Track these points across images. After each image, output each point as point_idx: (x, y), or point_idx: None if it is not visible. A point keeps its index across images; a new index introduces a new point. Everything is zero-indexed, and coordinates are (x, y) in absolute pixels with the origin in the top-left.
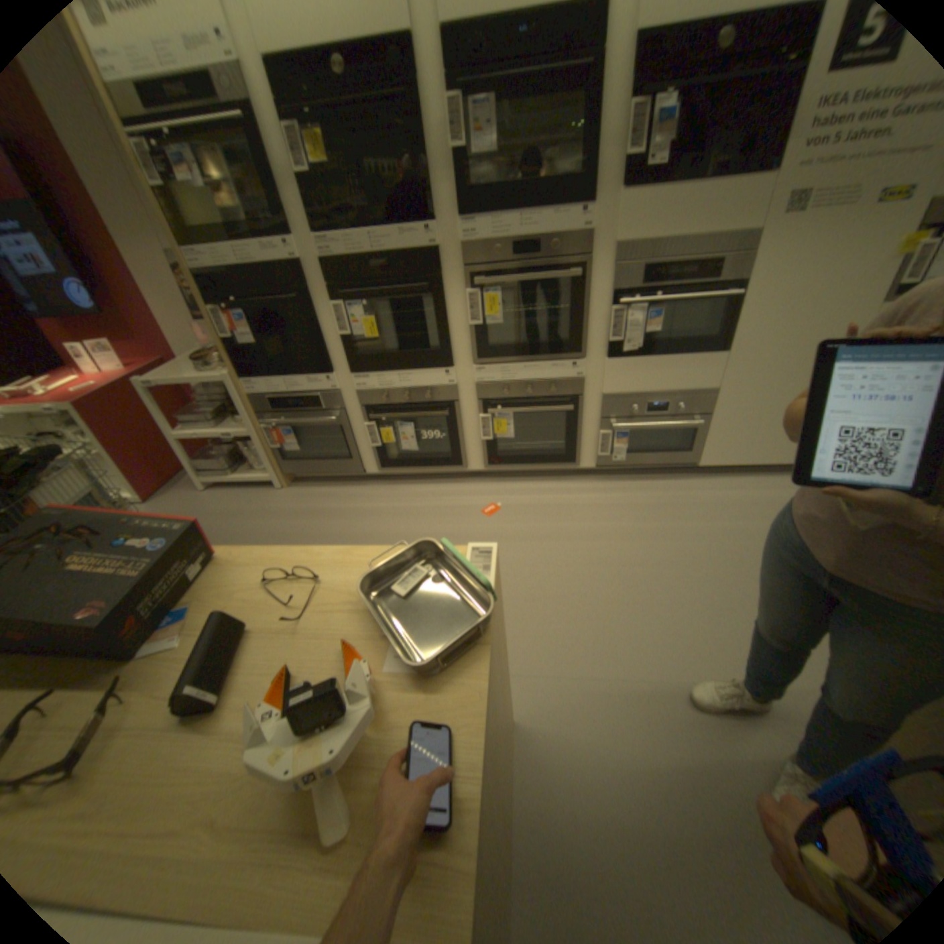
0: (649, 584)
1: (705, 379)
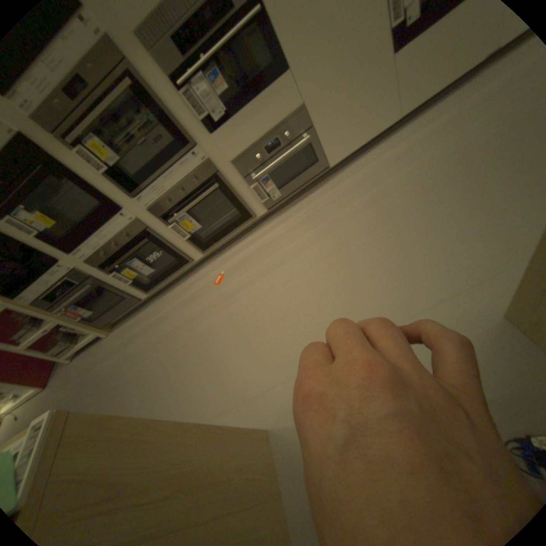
0: (326, 275)
1: (289, 103)
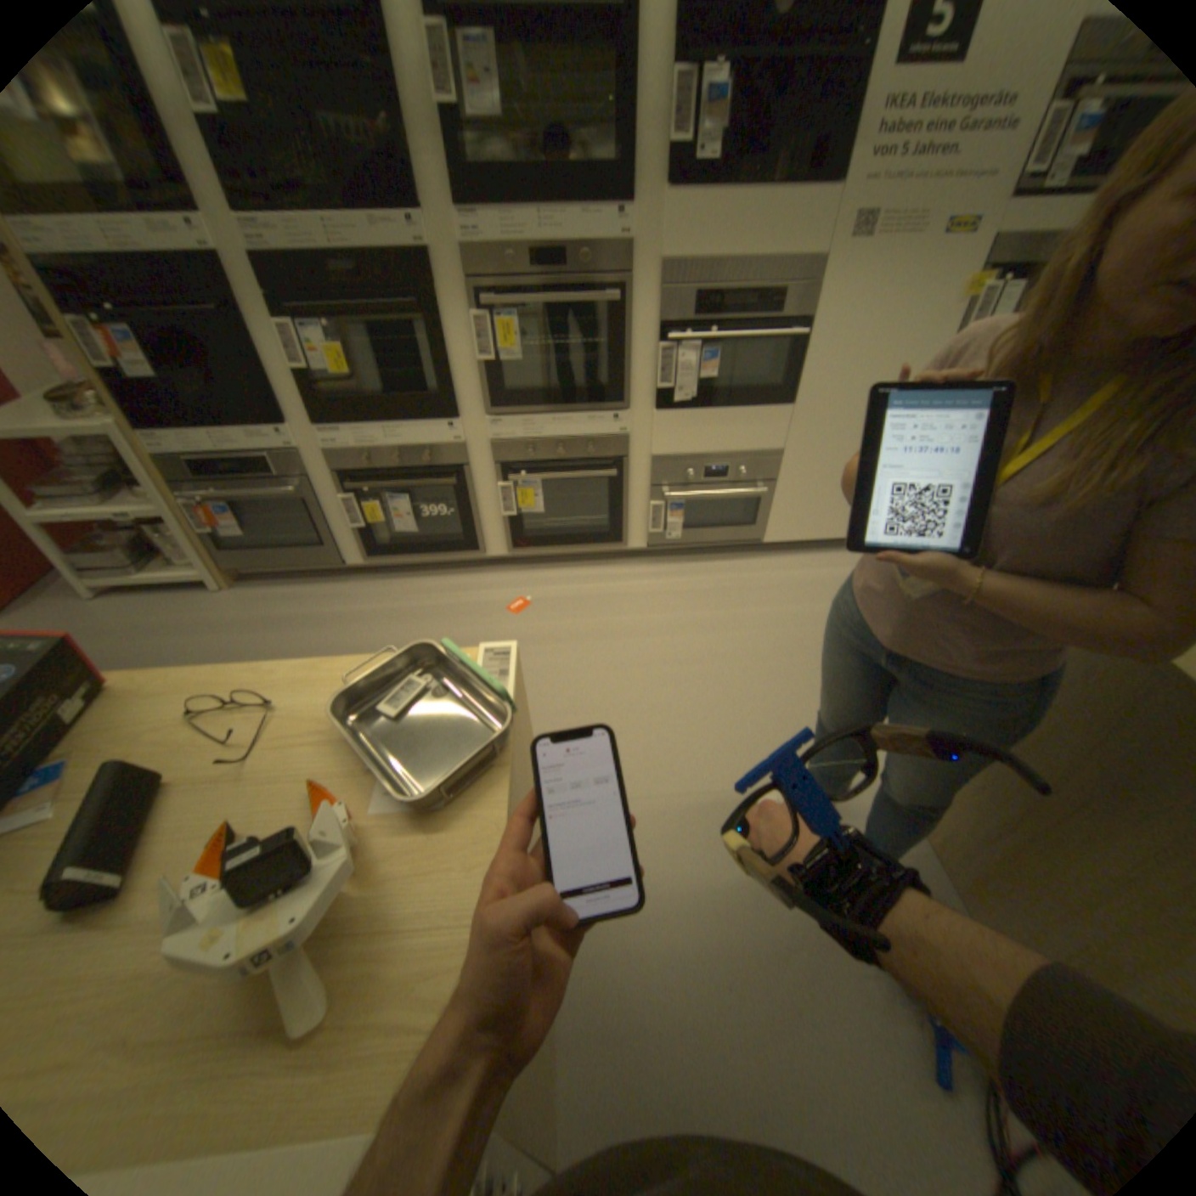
0: (708, 683)
1: (767, 438)
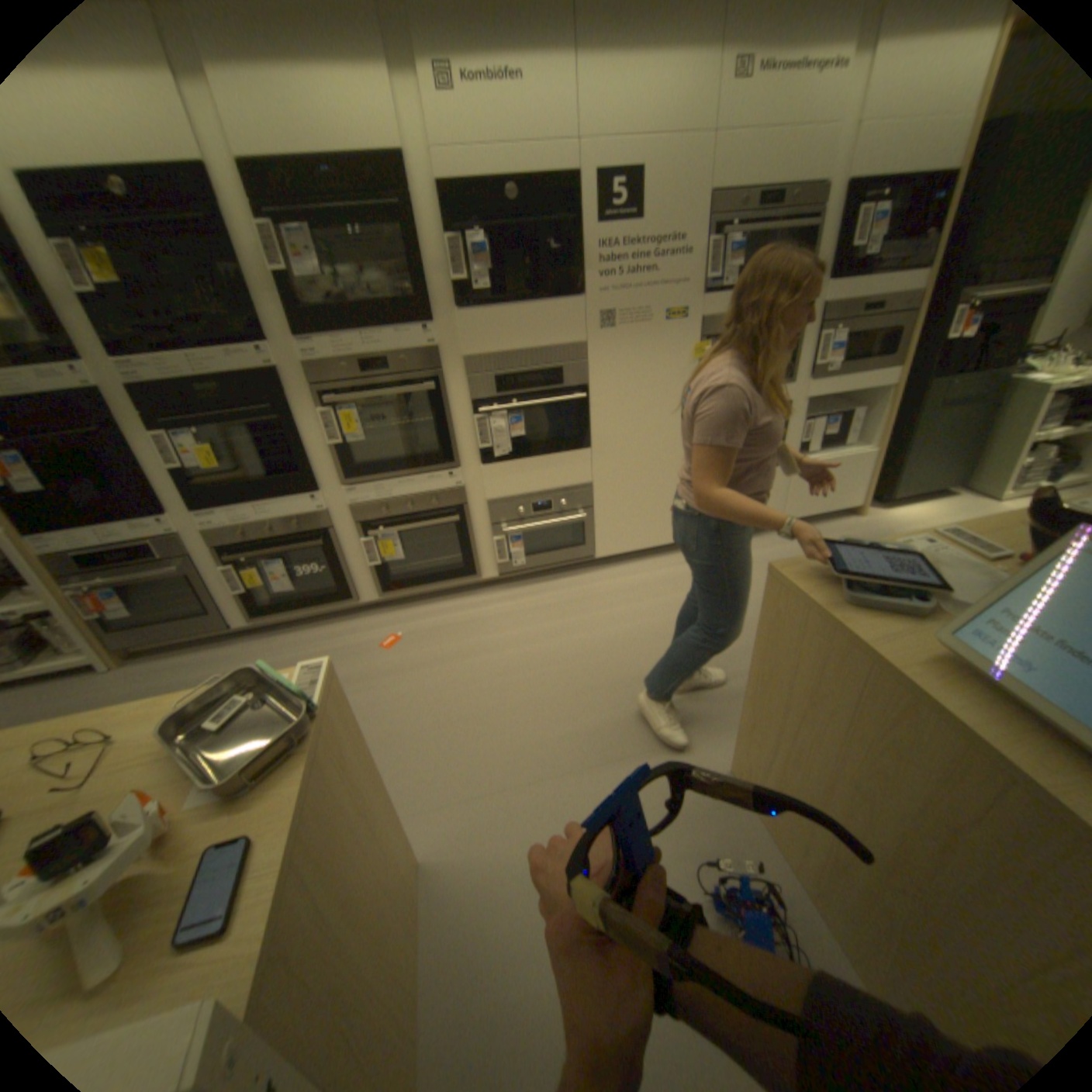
0: (554, 682)
1: (576, 476)
